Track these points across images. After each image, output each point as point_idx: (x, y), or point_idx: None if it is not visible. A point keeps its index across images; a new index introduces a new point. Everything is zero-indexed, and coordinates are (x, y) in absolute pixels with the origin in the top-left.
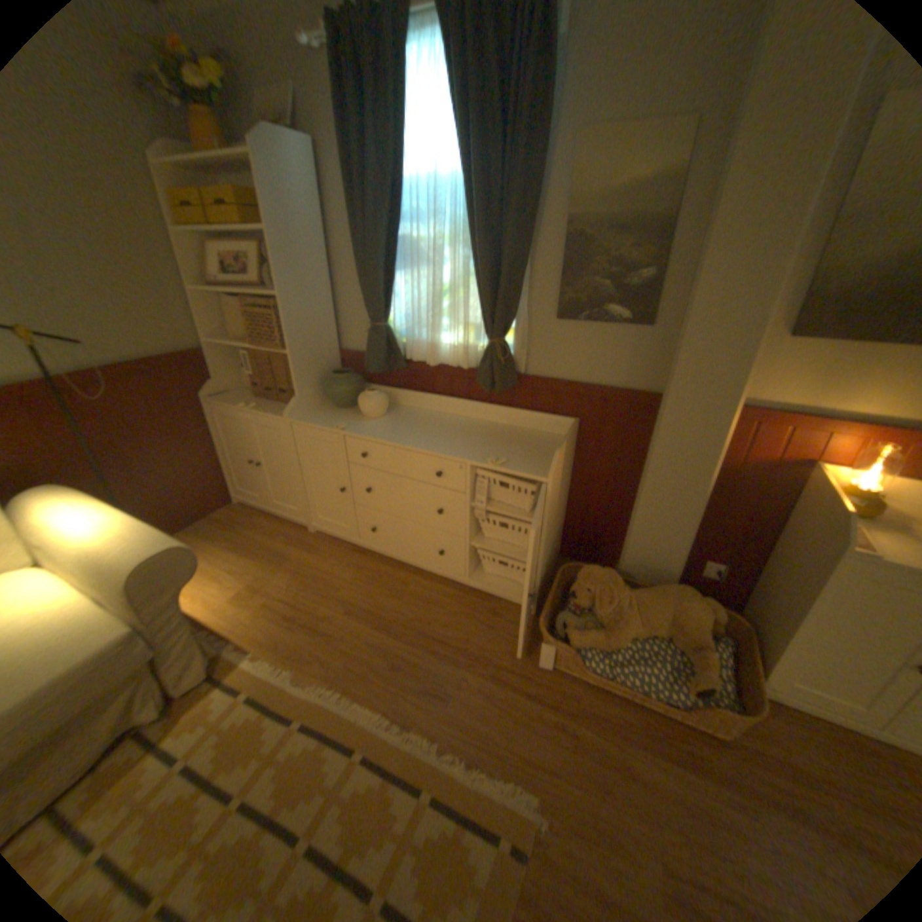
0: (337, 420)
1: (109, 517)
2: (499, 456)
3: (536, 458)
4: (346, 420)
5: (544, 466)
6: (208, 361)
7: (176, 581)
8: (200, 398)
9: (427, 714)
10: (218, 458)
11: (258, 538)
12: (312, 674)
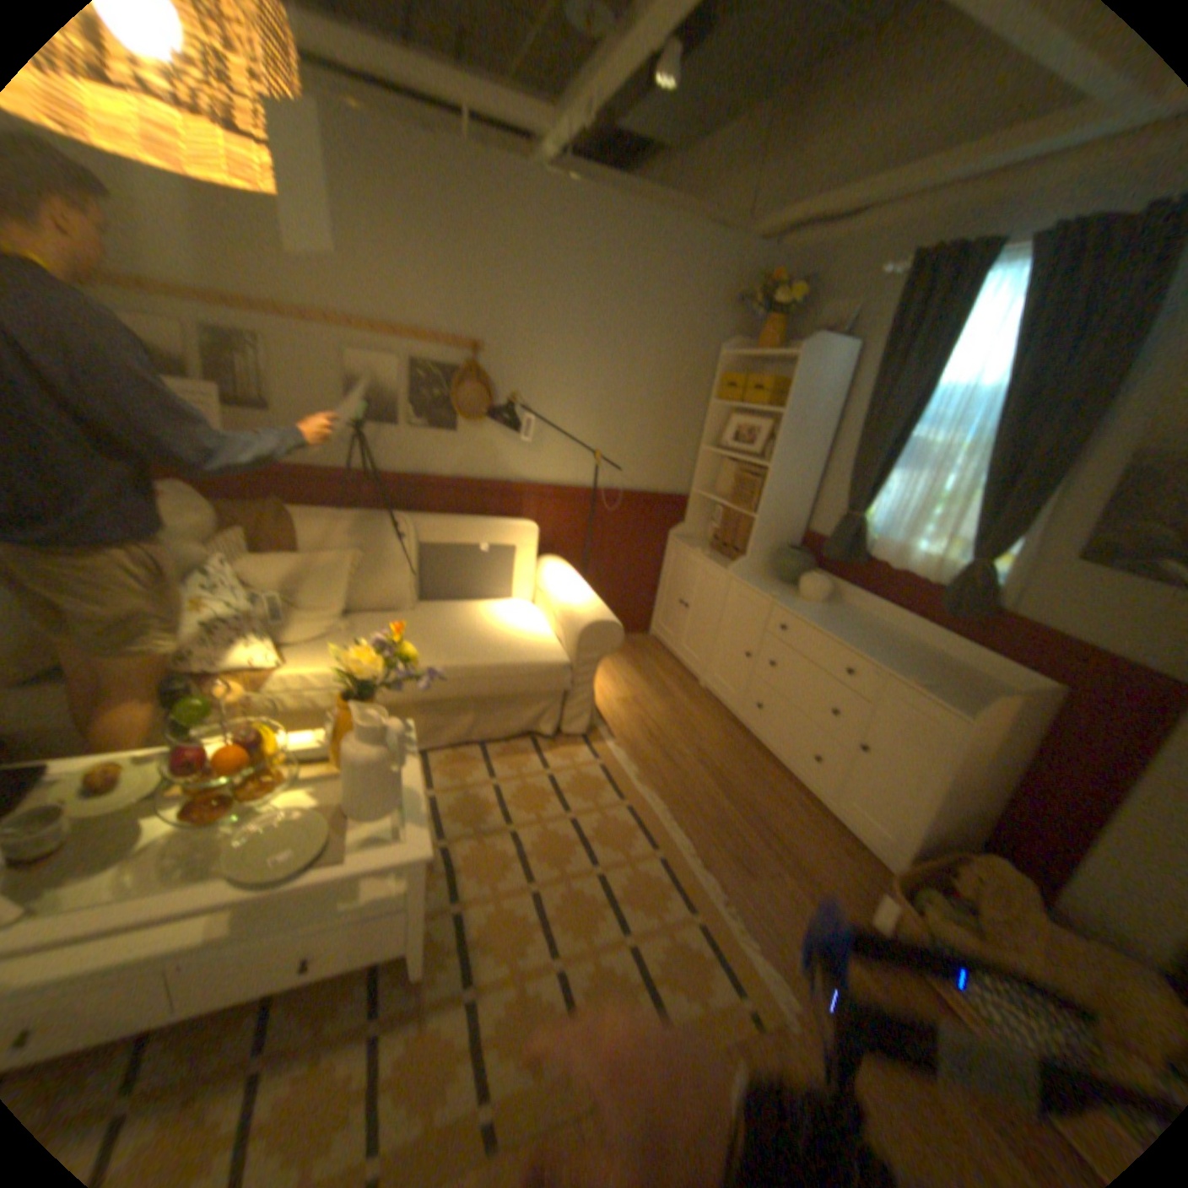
0: (771, 589)
1: (584, 589)
2: (928, 680)
3: (976, 702)
4: (779, 592)
5: (981, 712)
6: (686, 507)
7: (603, 648)
8: (667, 535)
9: (730, 874)
10: (655, 590)
11: (655, 668)
12: (651, 783)
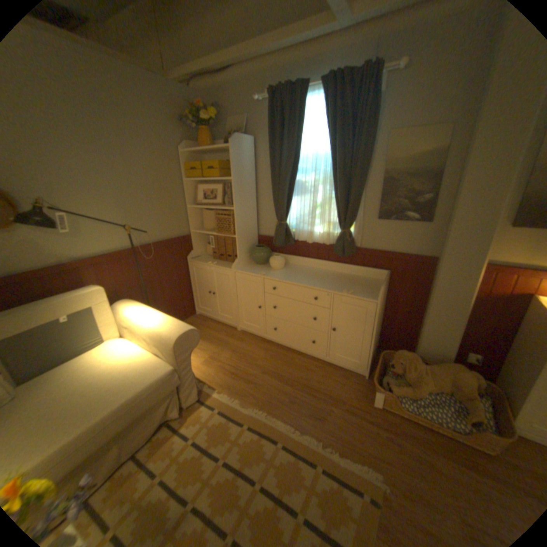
0: (258, 270)
1: (158, 314)
2: (348, 289)
3: (369, 291)
4: (263, 271)
5: (374, 295)
6: (192, 241)
7: (191, 346)
8: (187, 259)
9: (314, 427)
10: (192, 290)
11: (211, 332)
12: (250, 403)
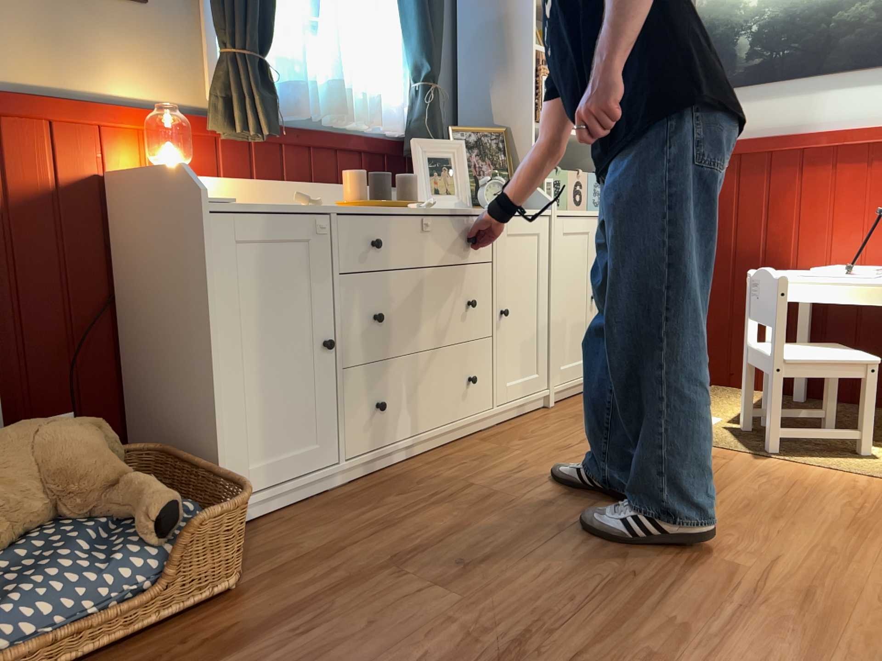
0: None
1: None
2: None
3: None
4: None
5: None
6: None
7: None
8: None
9: None
10: None
11: None
12: None
